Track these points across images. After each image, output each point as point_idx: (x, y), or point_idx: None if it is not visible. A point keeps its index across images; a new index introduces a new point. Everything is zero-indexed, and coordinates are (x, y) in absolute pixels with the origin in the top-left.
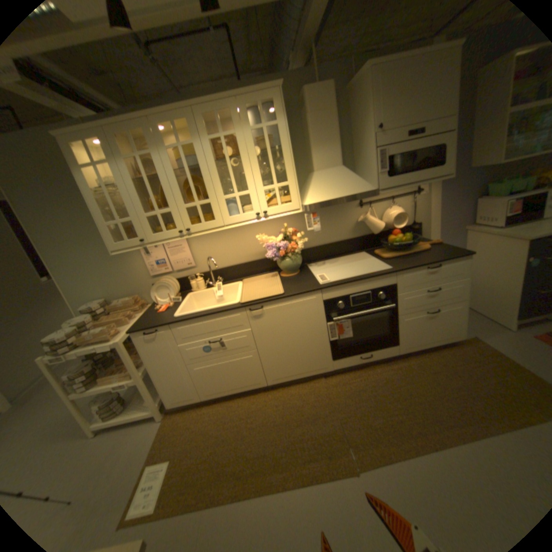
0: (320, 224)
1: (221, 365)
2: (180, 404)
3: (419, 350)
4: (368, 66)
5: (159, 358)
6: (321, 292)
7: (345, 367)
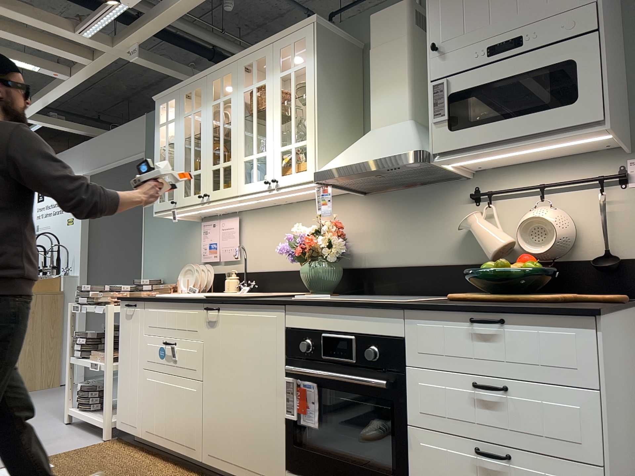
0: (399, 227)
1: (167, 387)
2: (126, 427)
3: None
4: None
5: (128, 344)
6: (285, 311)
7: None
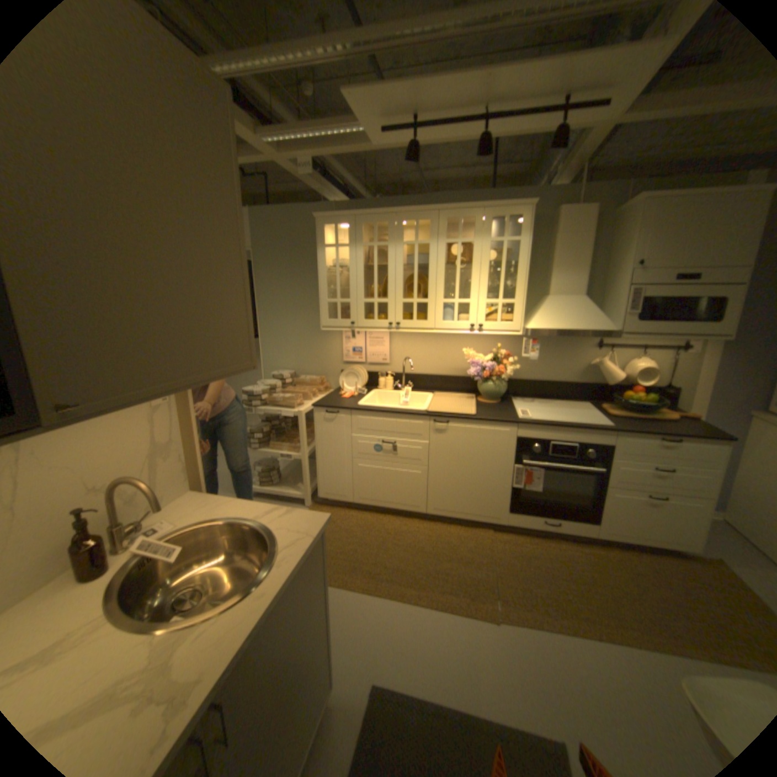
0: (541, 356)
1: (387, 471)
2: (333, 497)
3: (628, 543)
4: (643, 198)
5: (331, 441)
6: (518, 427)
7: (523, 528)
